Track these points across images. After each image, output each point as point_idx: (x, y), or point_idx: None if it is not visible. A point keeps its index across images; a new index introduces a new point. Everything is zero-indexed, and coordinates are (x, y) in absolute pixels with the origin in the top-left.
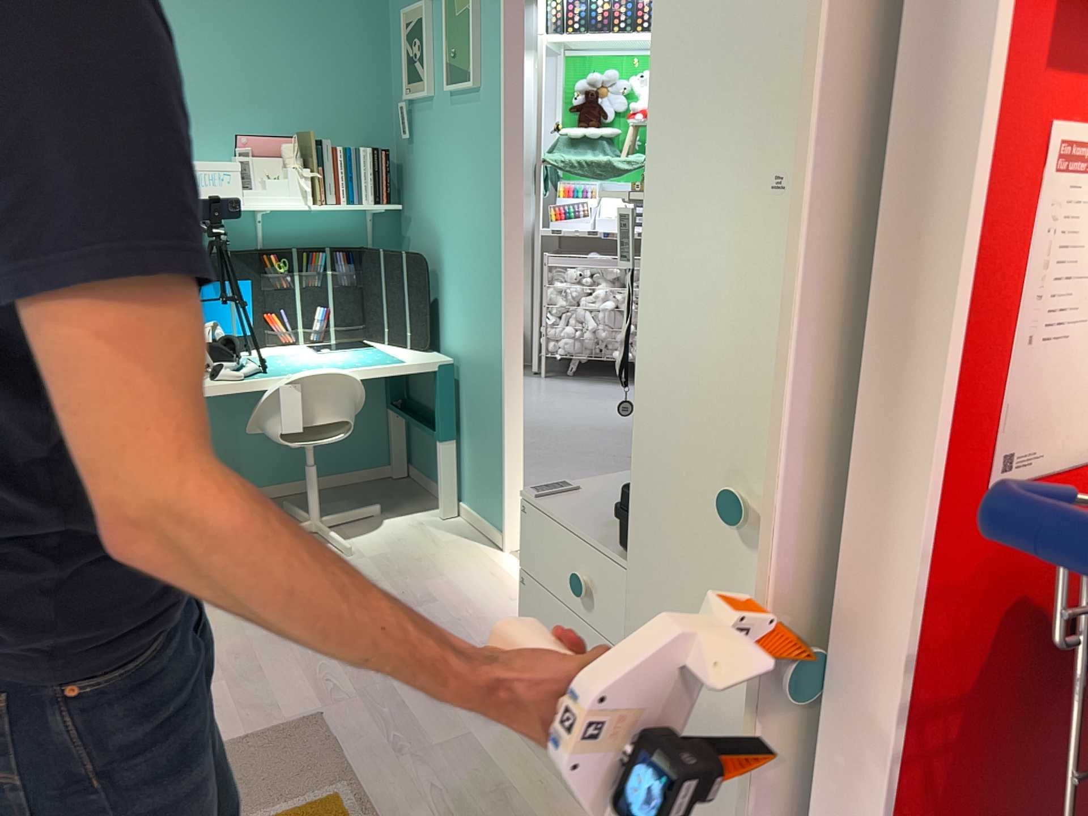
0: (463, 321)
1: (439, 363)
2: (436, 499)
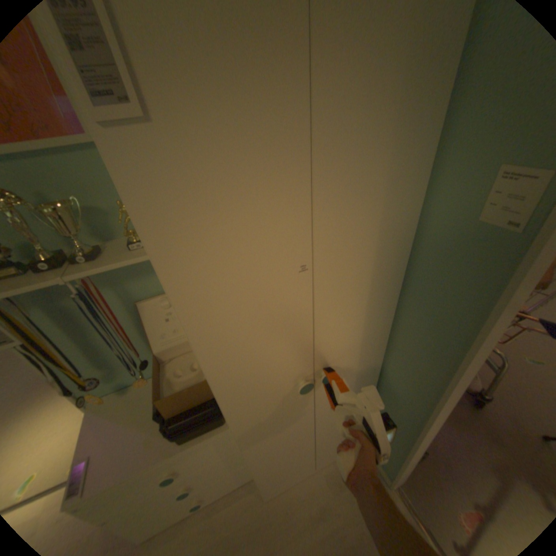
0: None
1: None
2: None
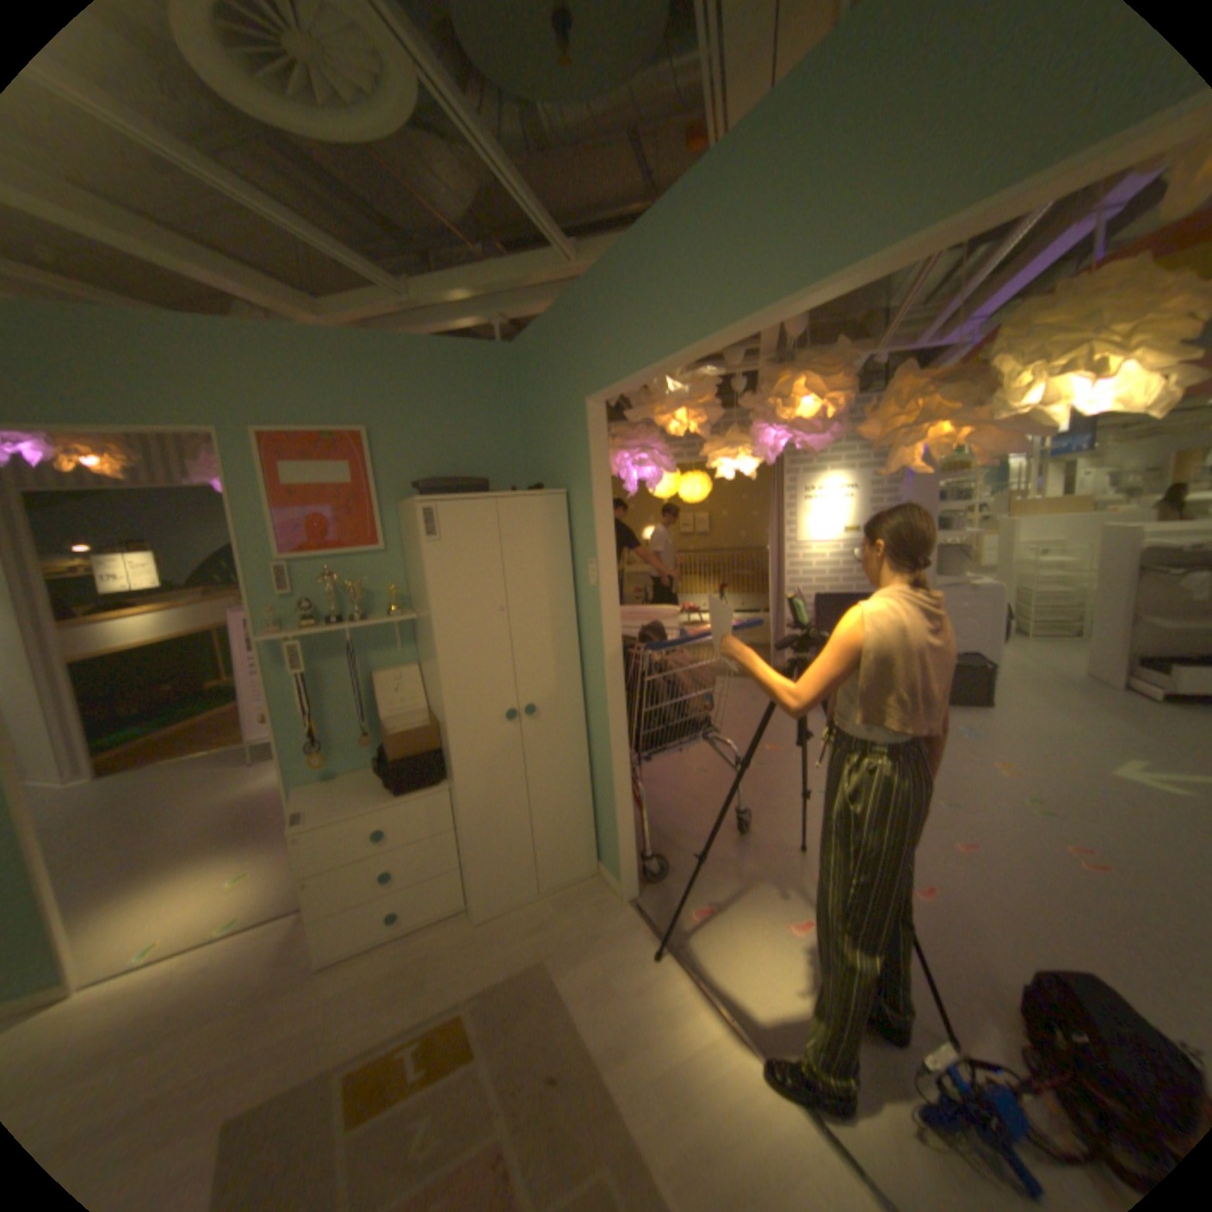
0: None
1: None
2: None
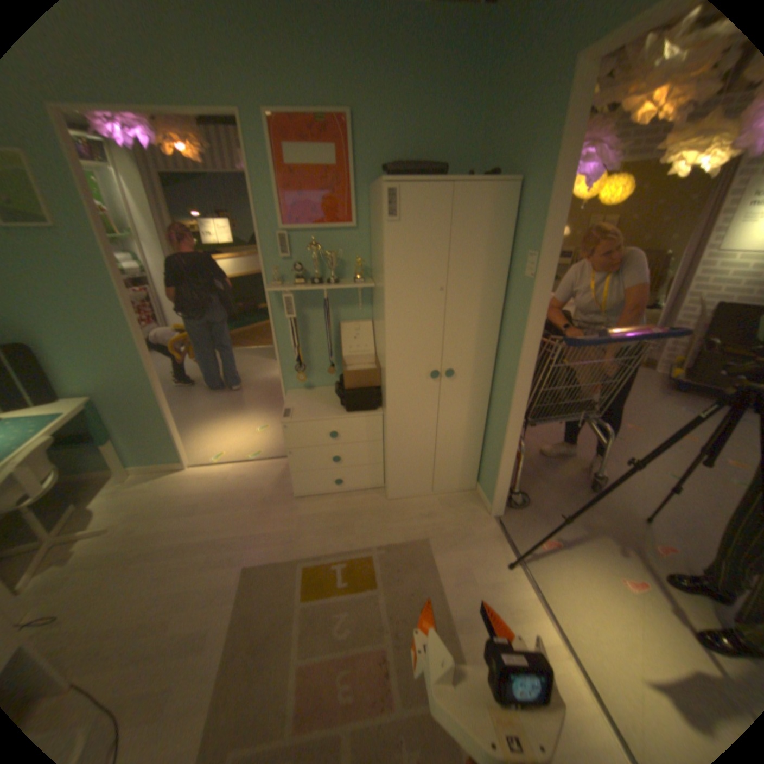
0: (85, 373)
1: (82, 403)
2: (94, 479)
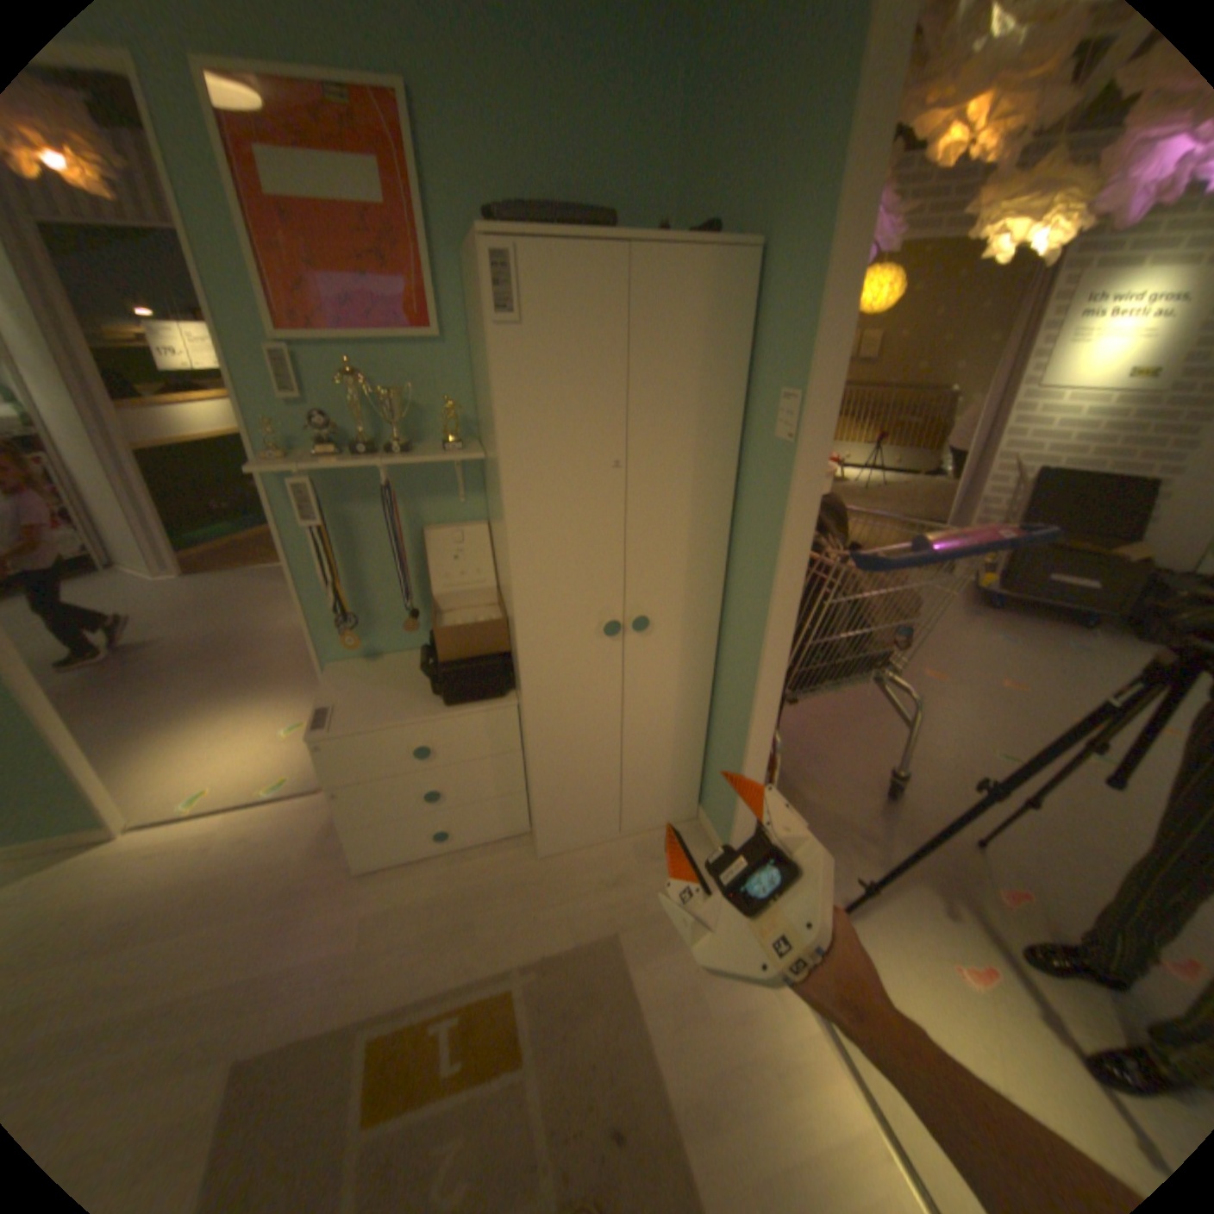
0: None
1: None
2: None
